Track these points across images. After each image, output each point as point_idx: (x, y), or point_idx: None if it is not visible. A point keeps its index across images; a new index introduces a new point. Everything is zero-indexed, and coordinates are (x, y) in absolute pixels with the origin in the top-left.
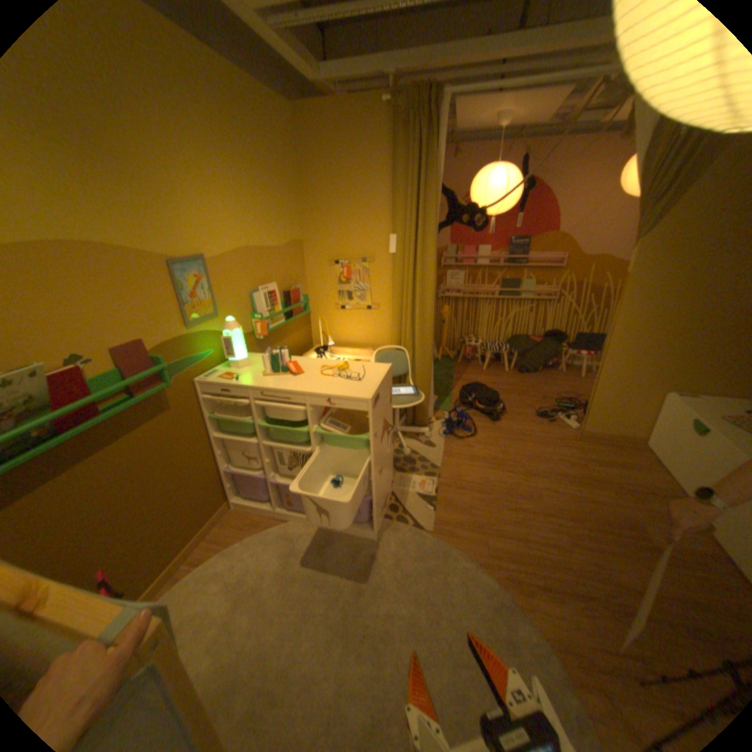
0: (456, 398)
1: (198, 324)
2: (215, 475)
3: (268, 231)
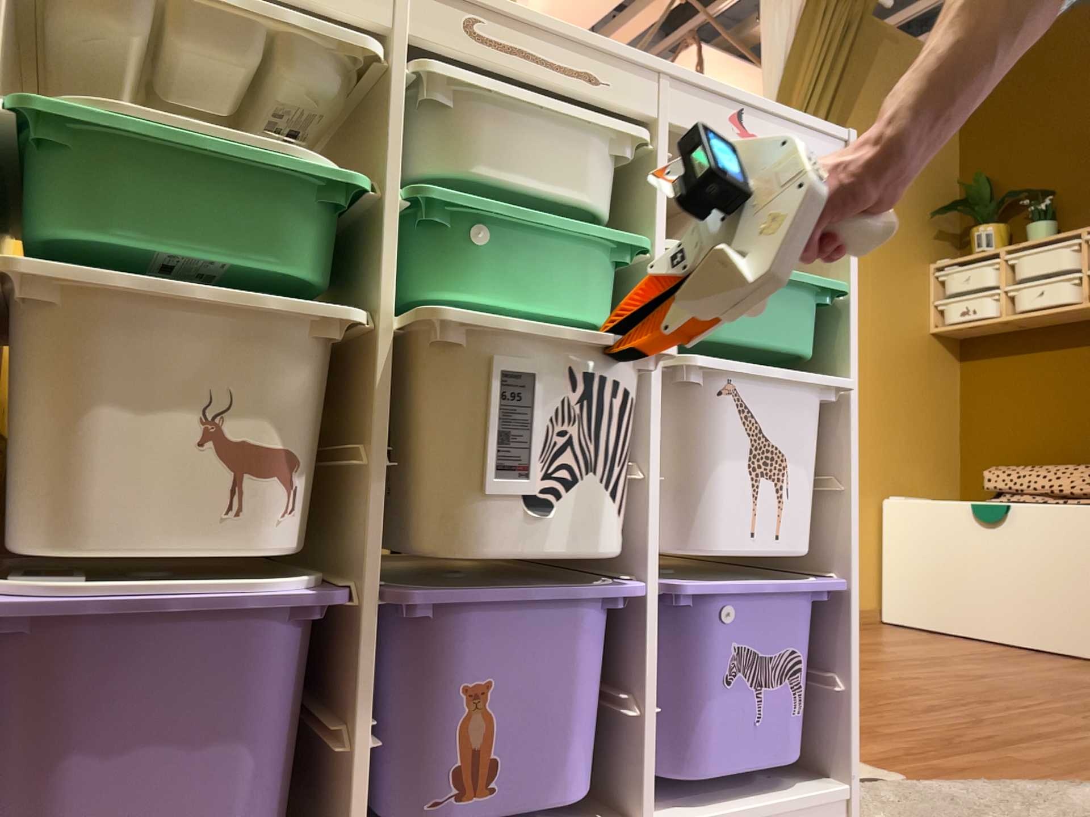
0: None
1: None
2: None
3: None
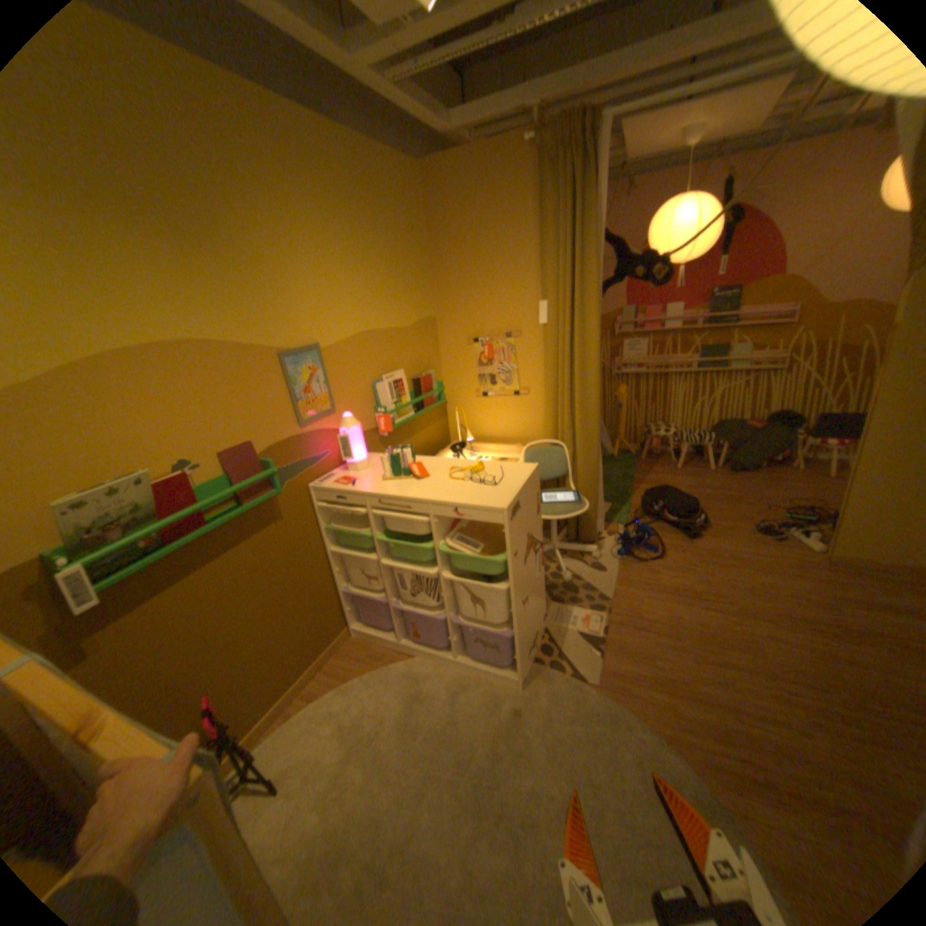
0: (638, 506)
1: (313, 422)
2: (332, 595)
3: (392, 311)
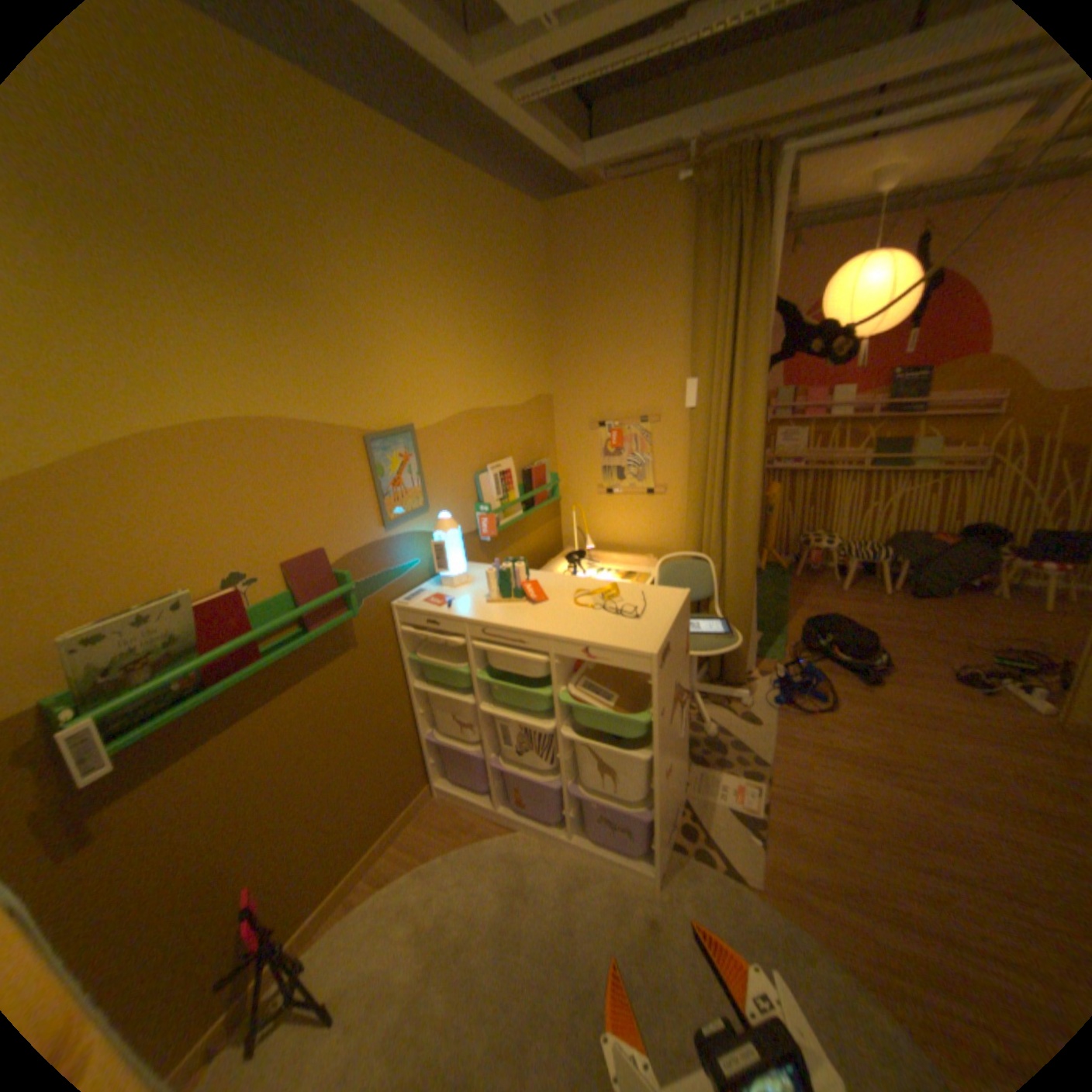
0: (796, 637)
1: (401, 523)
2: (413, 744)
3: (503, 385)
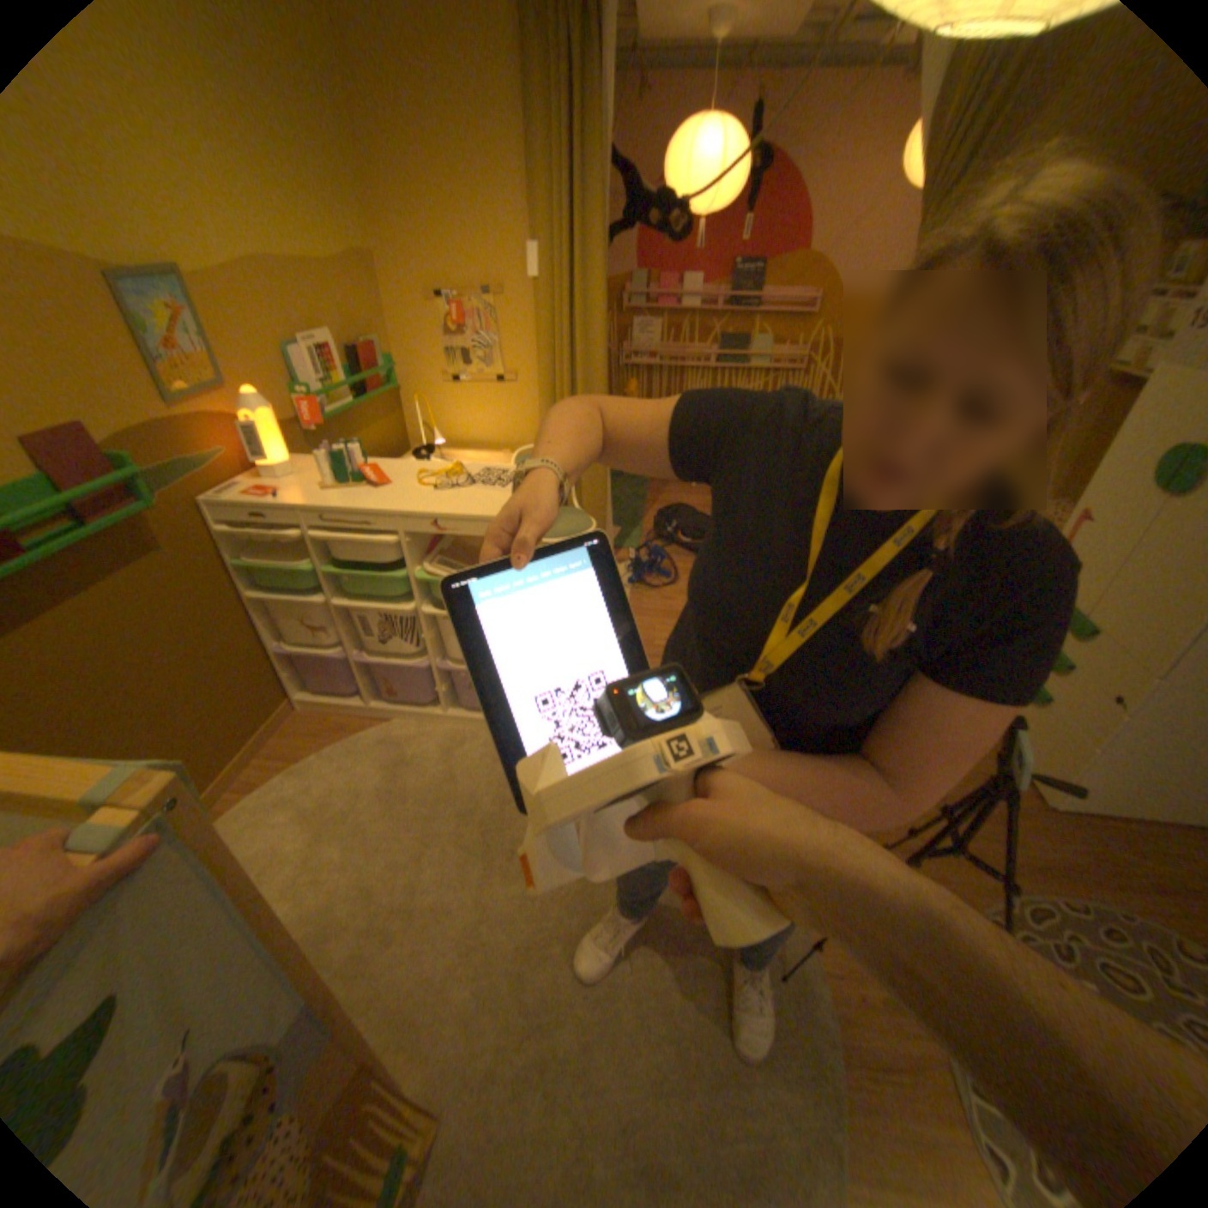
0: (649, 530)
1: (188, 400)
2: (259, 658)
3: (300, 227)
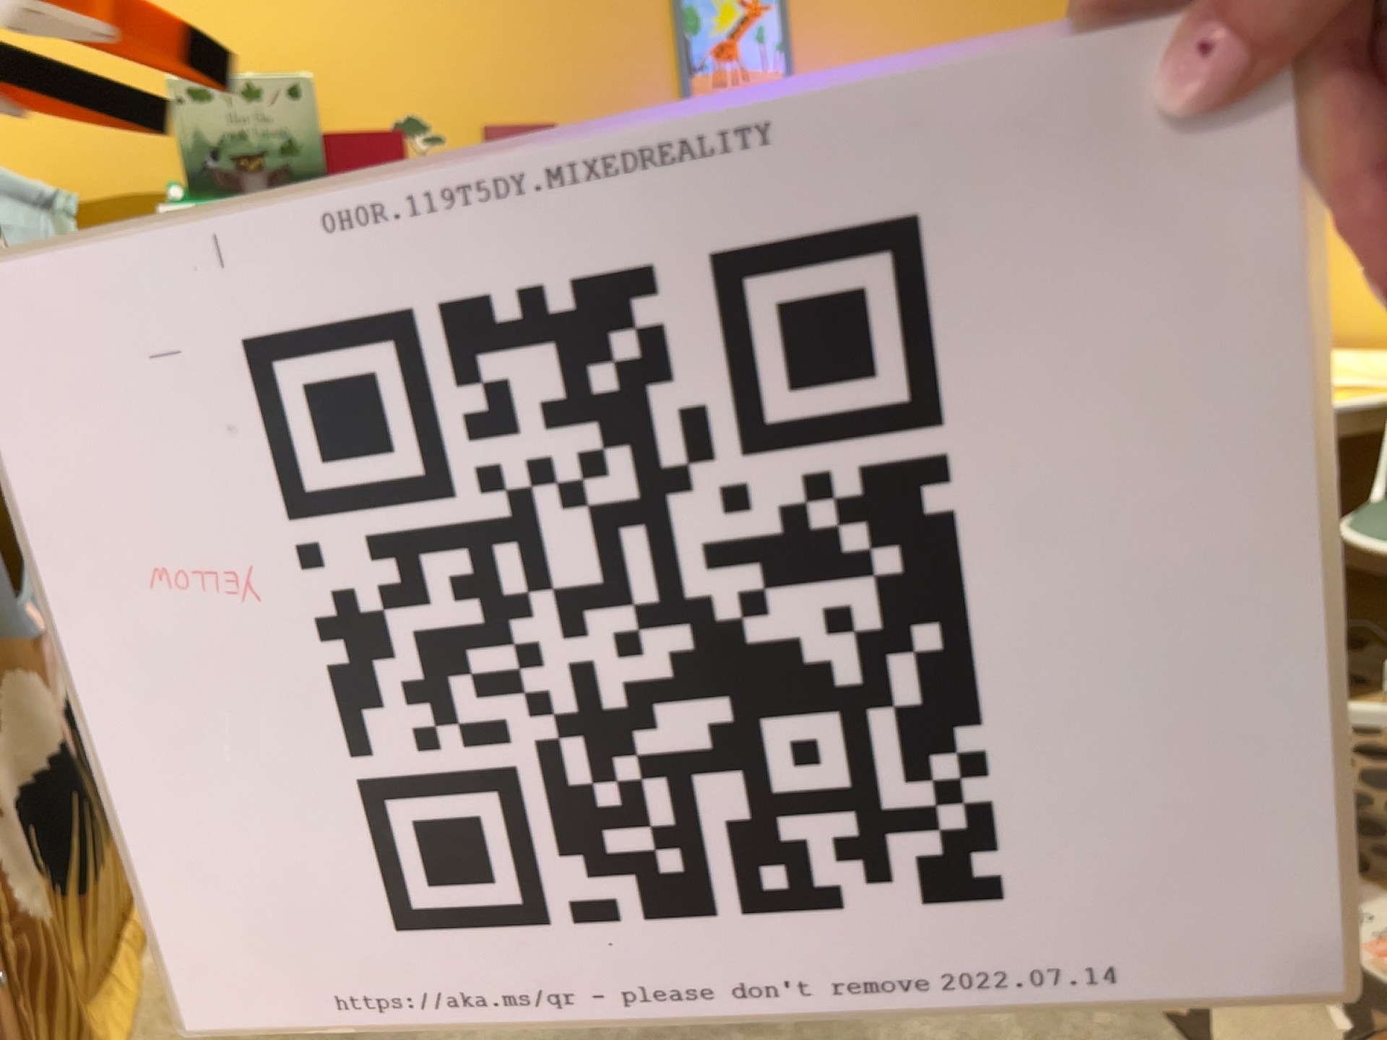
0: None
1: None
2: None
3: None
